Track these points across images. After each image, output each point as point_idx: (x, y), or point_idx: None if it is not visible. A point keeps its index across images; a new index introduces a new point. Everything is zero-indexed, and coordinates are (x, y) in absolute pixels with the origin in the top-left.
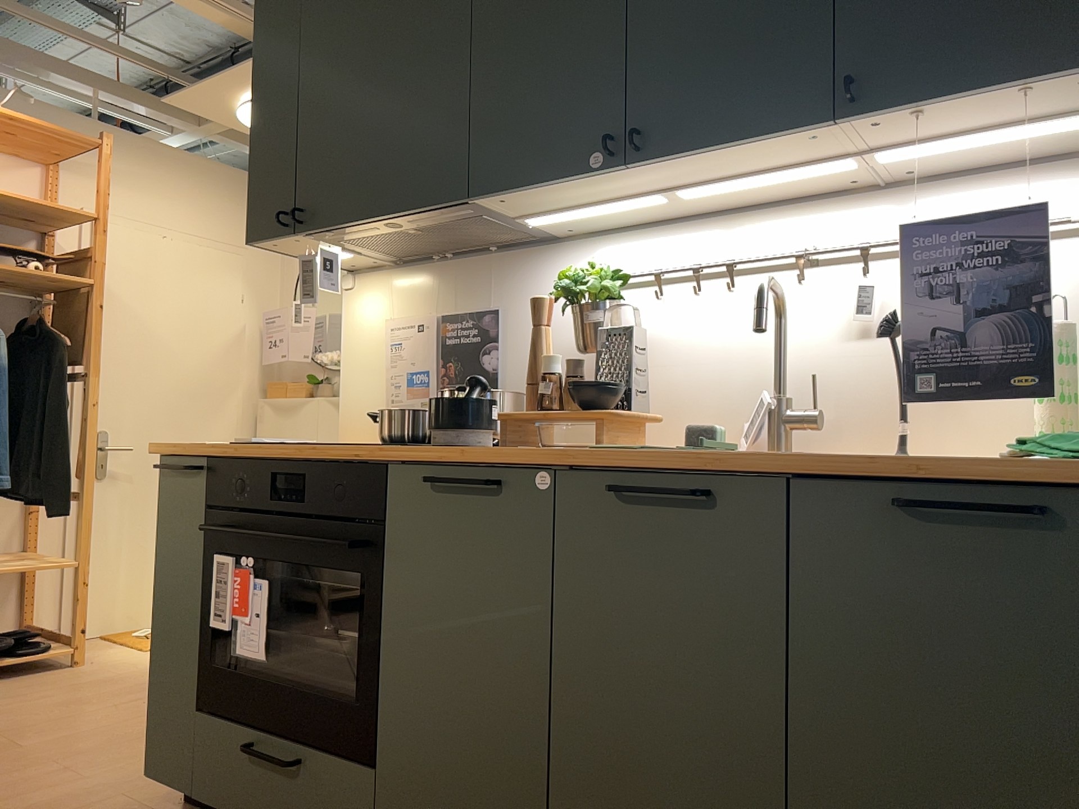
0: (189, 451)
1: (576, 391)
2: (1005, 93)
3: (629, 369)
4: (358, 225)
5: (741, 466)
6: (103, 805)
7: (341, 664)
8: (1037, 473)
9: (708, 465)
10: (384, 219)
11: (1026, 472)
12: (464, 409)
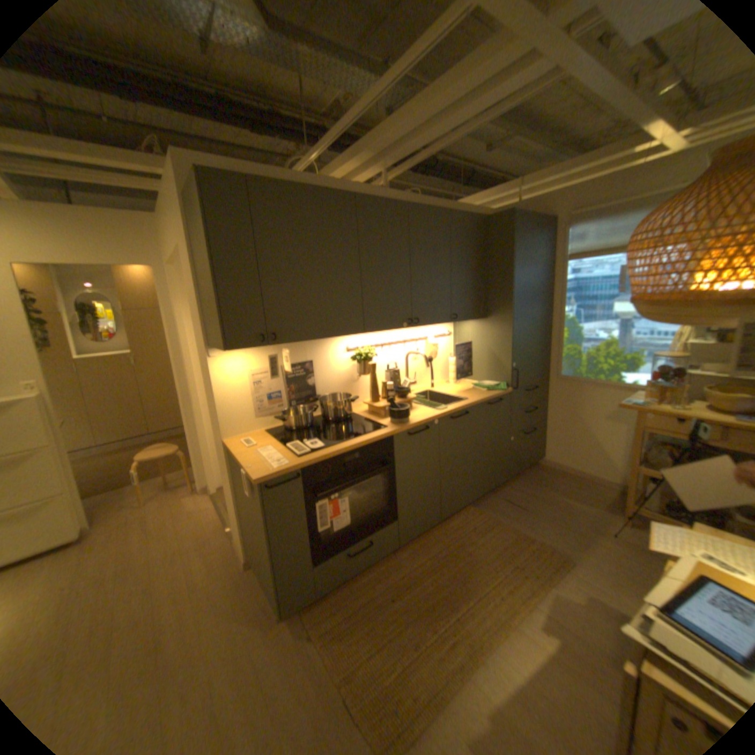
0: (290, 471)
1: (396, 392)
2: (468, 320)
3: (396, 381)
4: (305, 341)
5: (471, 405)
6: (254, 660)
7: (368, 505)
8: (498, 394)
9: (466, 406)
10: (321, 339)
11: (500, 394)
12: (407, 410)
